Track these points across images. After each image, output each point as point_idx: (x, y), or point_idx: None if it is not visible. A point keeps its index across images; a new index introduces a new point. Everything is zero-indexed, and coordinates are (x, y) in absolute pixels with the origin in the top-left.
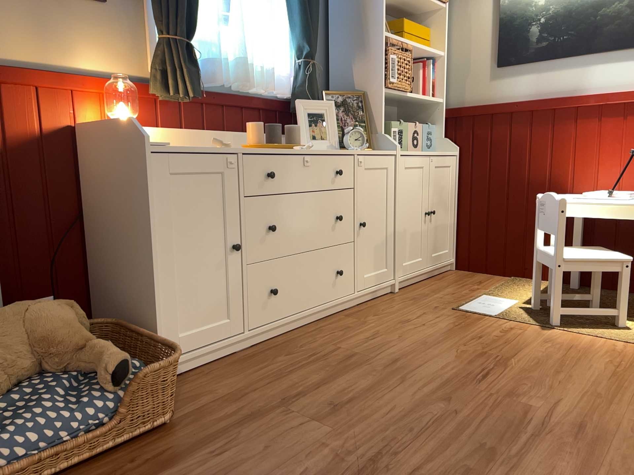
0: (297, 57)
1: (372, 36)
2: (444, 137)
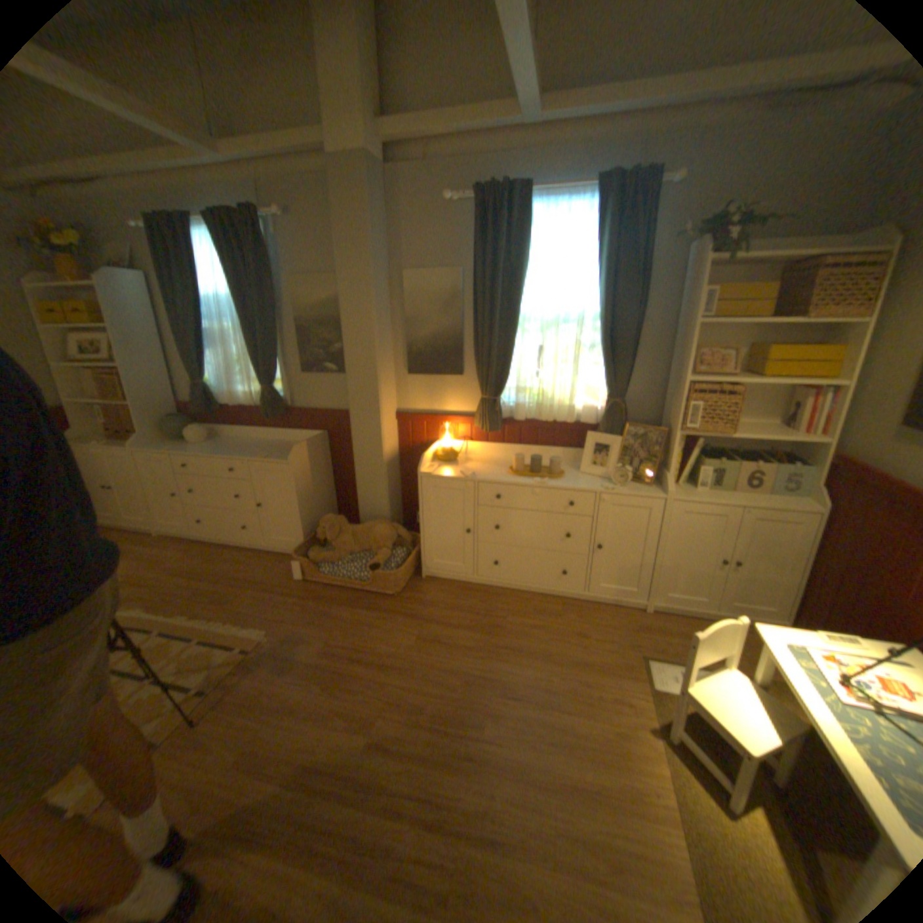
0: (607, 394)
1: (682, 379)
2: (823, 486)
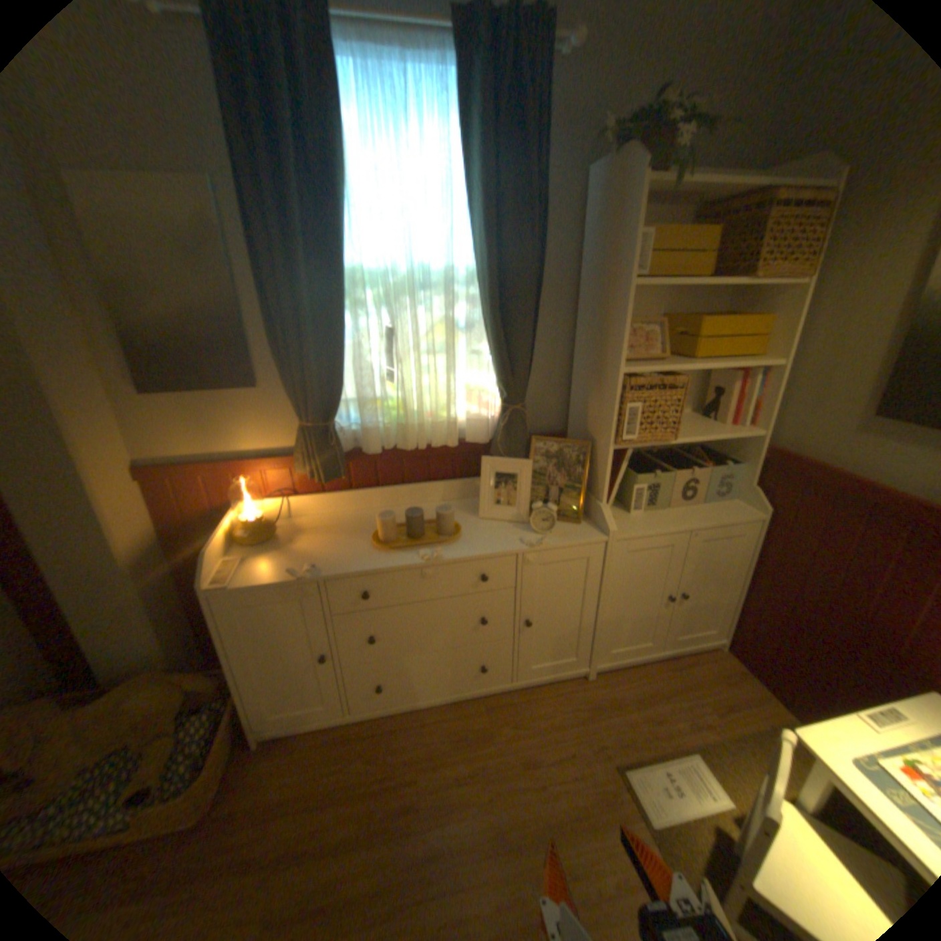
0: (500, 397)
1: (609, 370)
2: (756, 486)
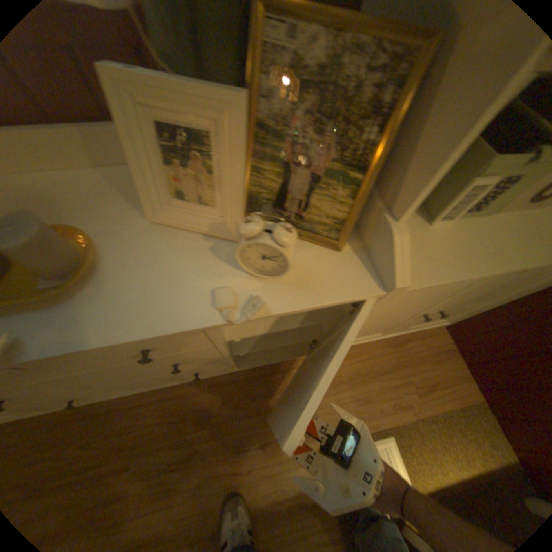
0: None
1: None
2: None
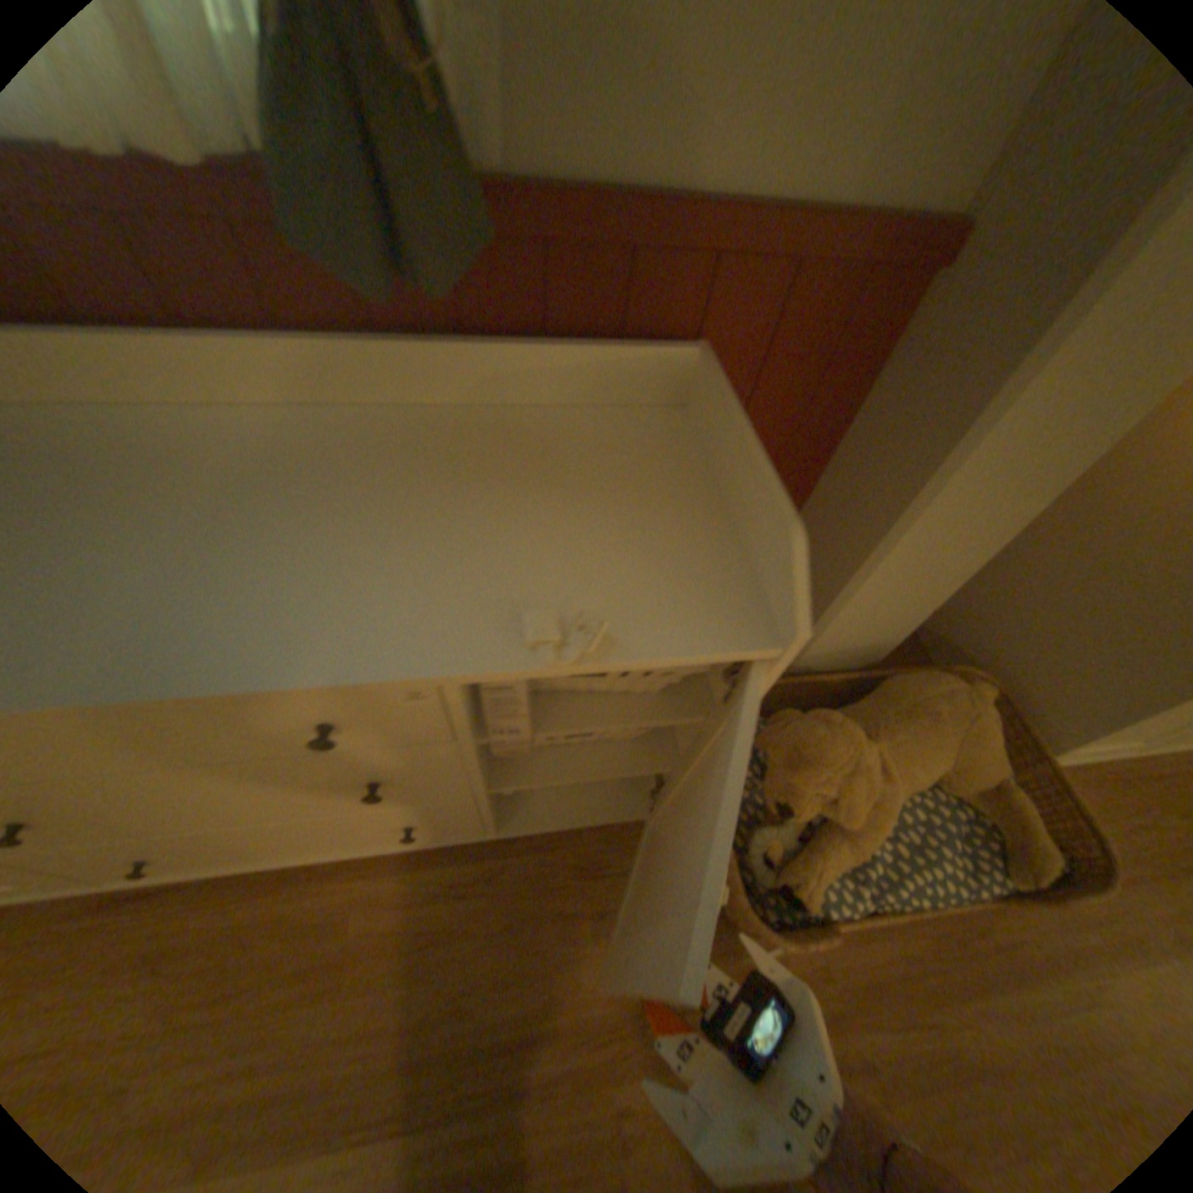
0: None
1: None
2: None
